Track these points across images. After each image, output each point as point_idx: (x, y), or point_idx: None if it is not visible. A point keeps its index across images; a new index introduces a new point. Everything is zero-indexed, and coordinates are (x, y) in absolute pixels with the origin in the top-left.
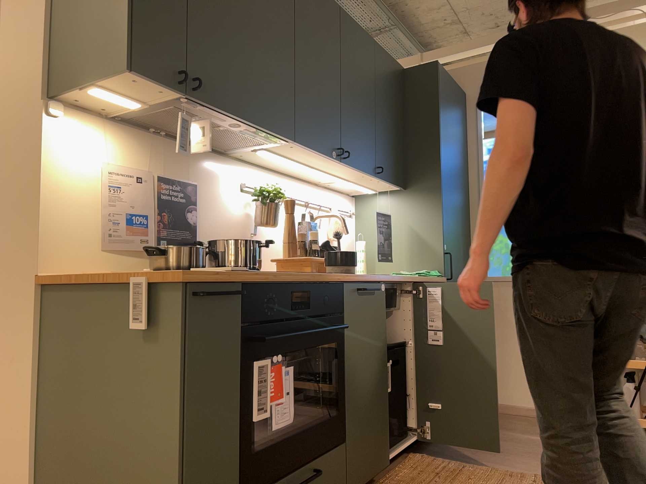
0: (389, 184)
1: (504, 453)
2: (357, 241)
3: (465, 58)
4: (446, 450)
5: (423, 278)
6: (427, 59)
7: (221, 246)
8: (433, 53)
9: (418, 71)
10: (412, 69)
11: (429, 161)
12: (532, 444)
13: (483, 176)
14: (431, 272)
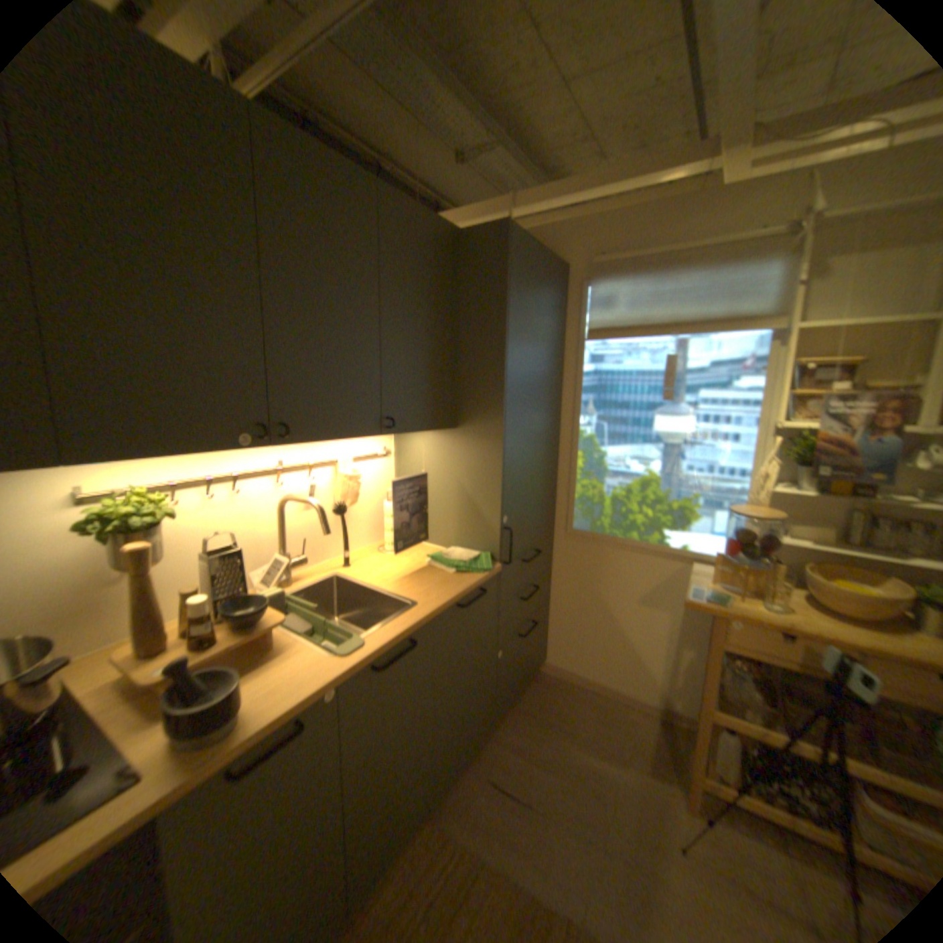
0: (421, 431)
1: (544, 822)
2: (387, 497)
3: (576, 203)
4: (471, 804)
5: (442, 609)
6: (521, 201)
7: None
8: (530, 192)
9: (479, 235)
10: (470, 229)
11: (487, 391)
12: (588, 789)
13: (581, 394)
14: (478, 556)
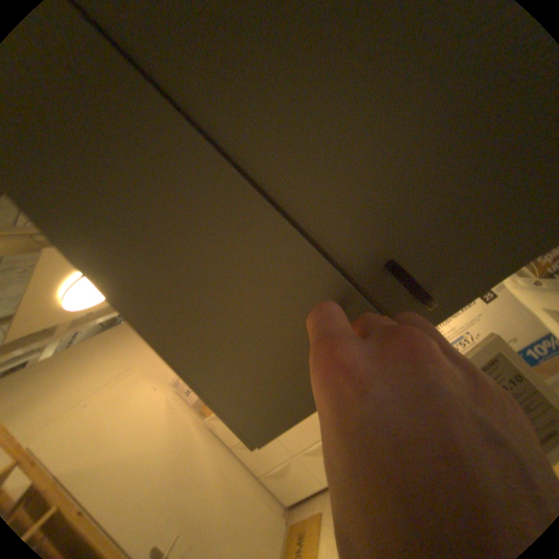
0: None
1: None
2: None
3: None
4: None
5: None
6: None
7: None
8: None
9: None
10: None
11: None
12: None
13: None
14: None
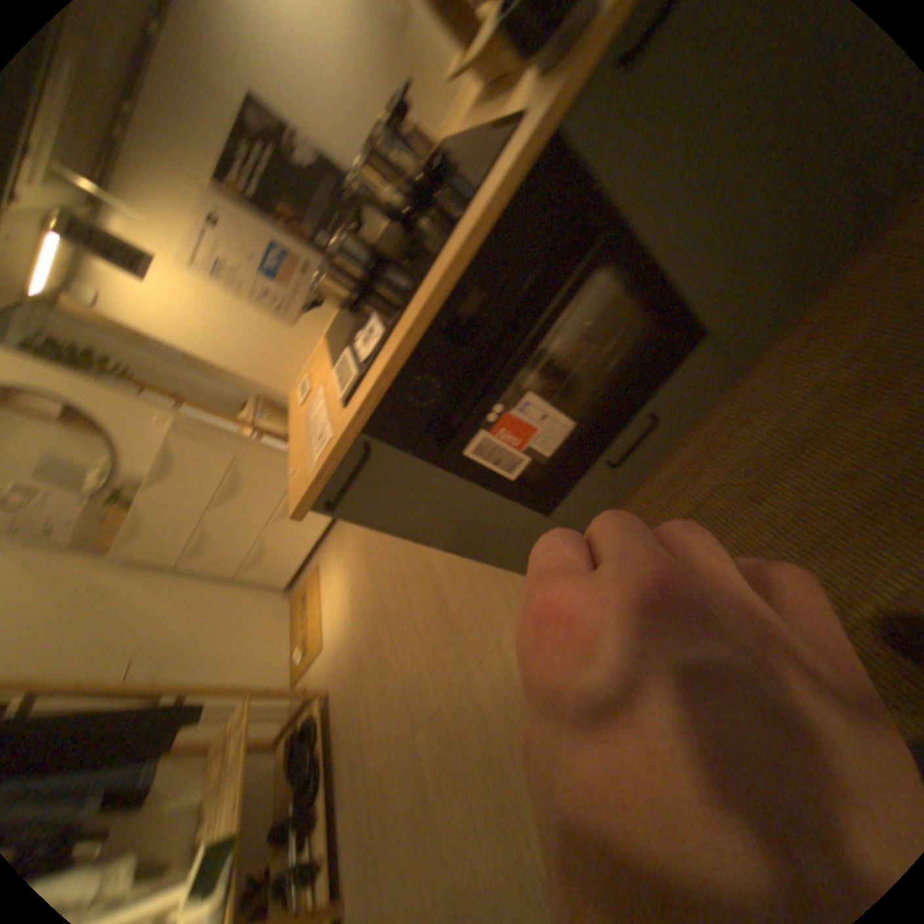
0: None
1: None
2: None
3: None
4: None
5: None
6: None
7: (362, 181)
8: None
9: None
10: None
11: None
12: None
13: None
14: None
